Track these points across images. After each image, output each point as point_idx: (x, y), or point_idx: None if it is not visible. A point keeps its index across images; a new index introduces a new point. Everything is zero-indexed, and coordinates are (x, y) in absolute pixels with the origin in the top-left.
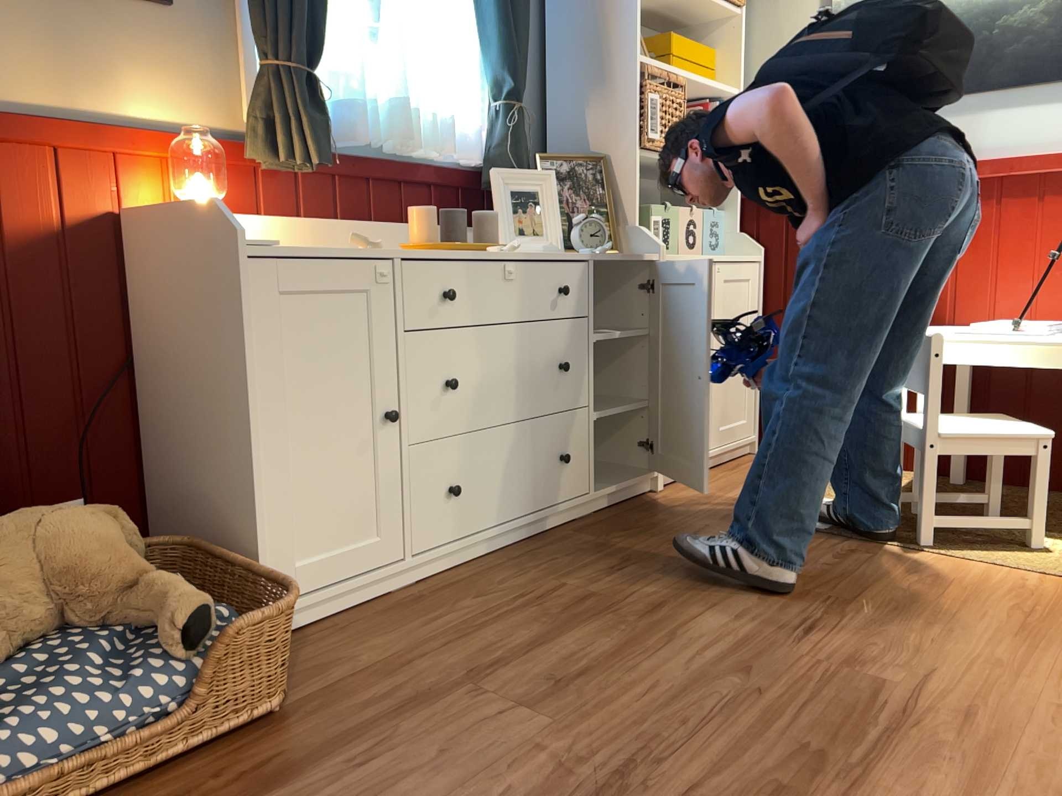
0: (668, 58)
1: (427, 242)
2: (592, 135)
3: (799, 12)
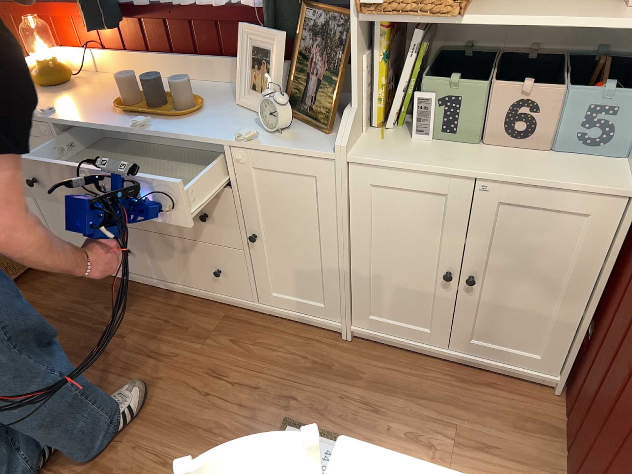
0: None
1: (124, 106)
2: None
3: None
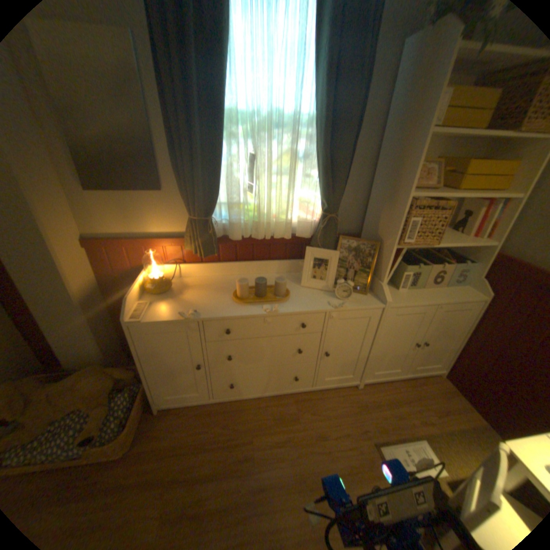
0: (463, 175)
1: (239, 298)
2: (380, 226)
3: None
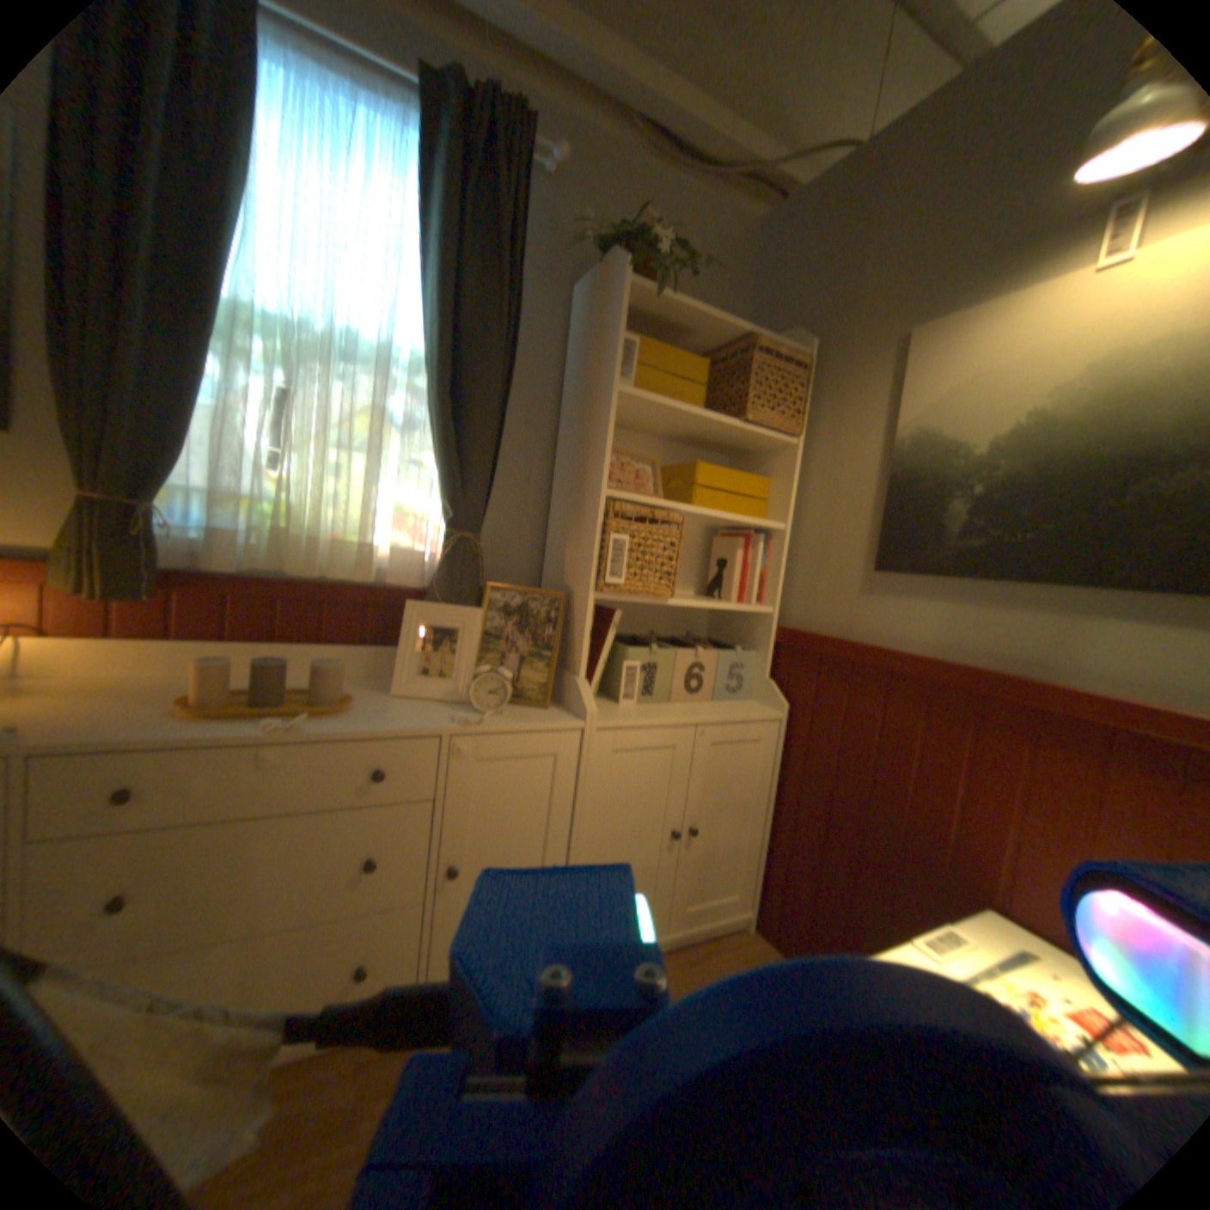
0: (692, 487)
1: (192, 709)
2: (568, 567)
3: (863, 445)
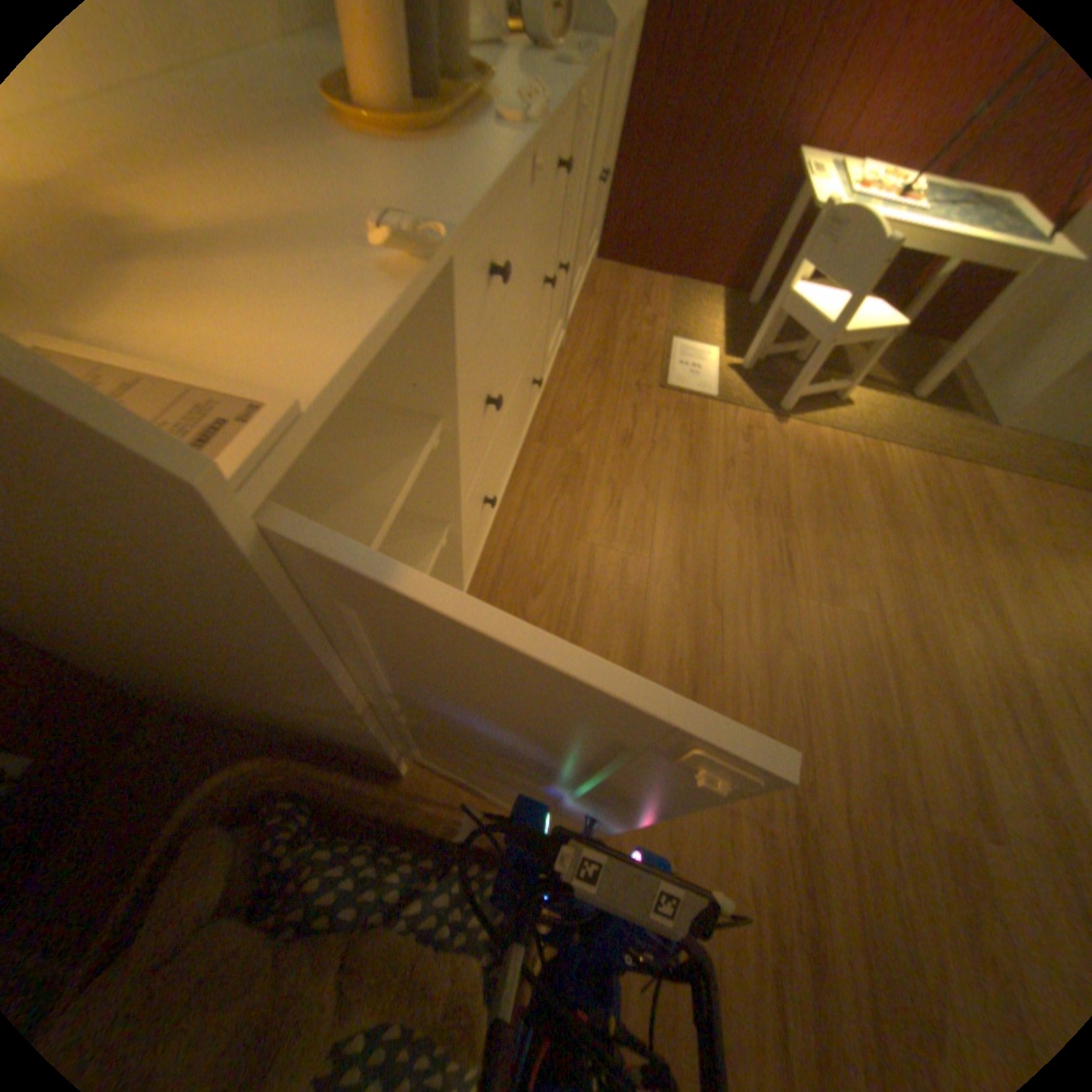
0: None
1: (407, 109)
2: None
3: None
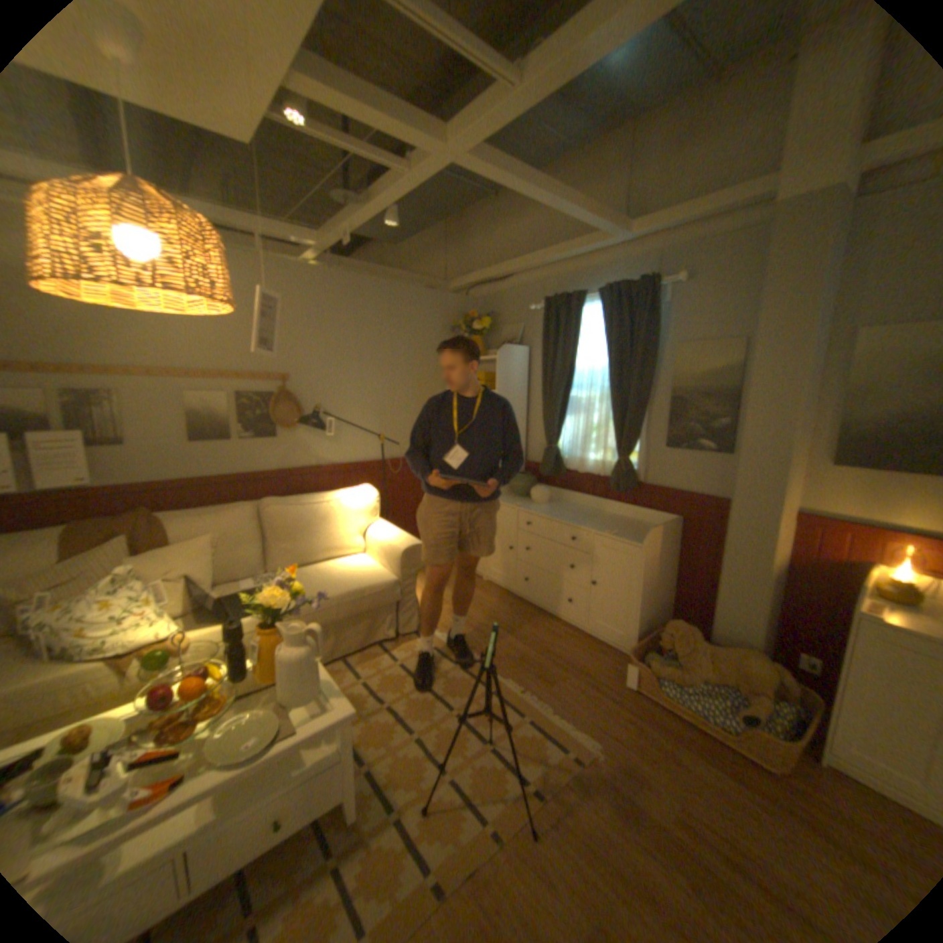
0: None
1: None
2: None
3: None
